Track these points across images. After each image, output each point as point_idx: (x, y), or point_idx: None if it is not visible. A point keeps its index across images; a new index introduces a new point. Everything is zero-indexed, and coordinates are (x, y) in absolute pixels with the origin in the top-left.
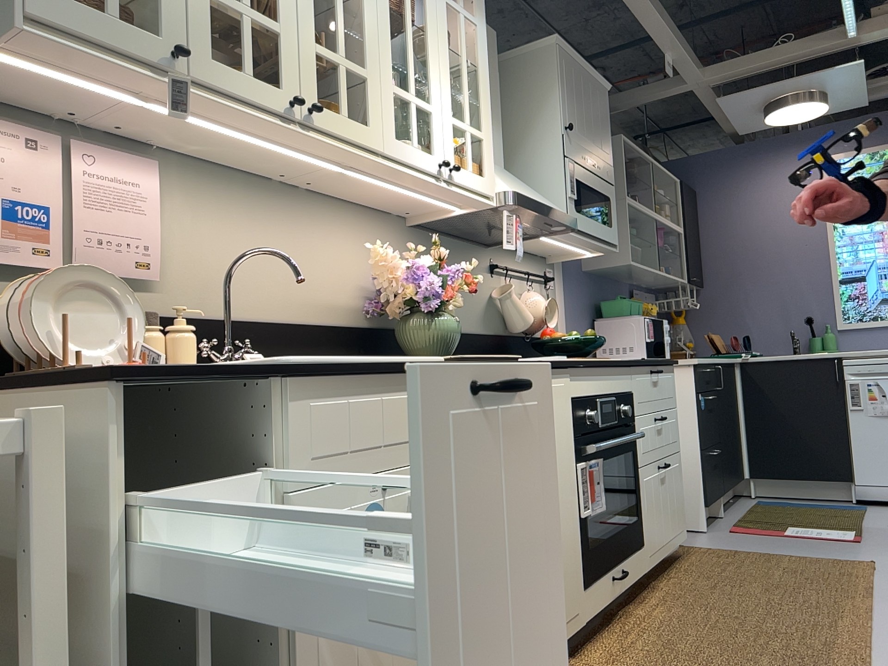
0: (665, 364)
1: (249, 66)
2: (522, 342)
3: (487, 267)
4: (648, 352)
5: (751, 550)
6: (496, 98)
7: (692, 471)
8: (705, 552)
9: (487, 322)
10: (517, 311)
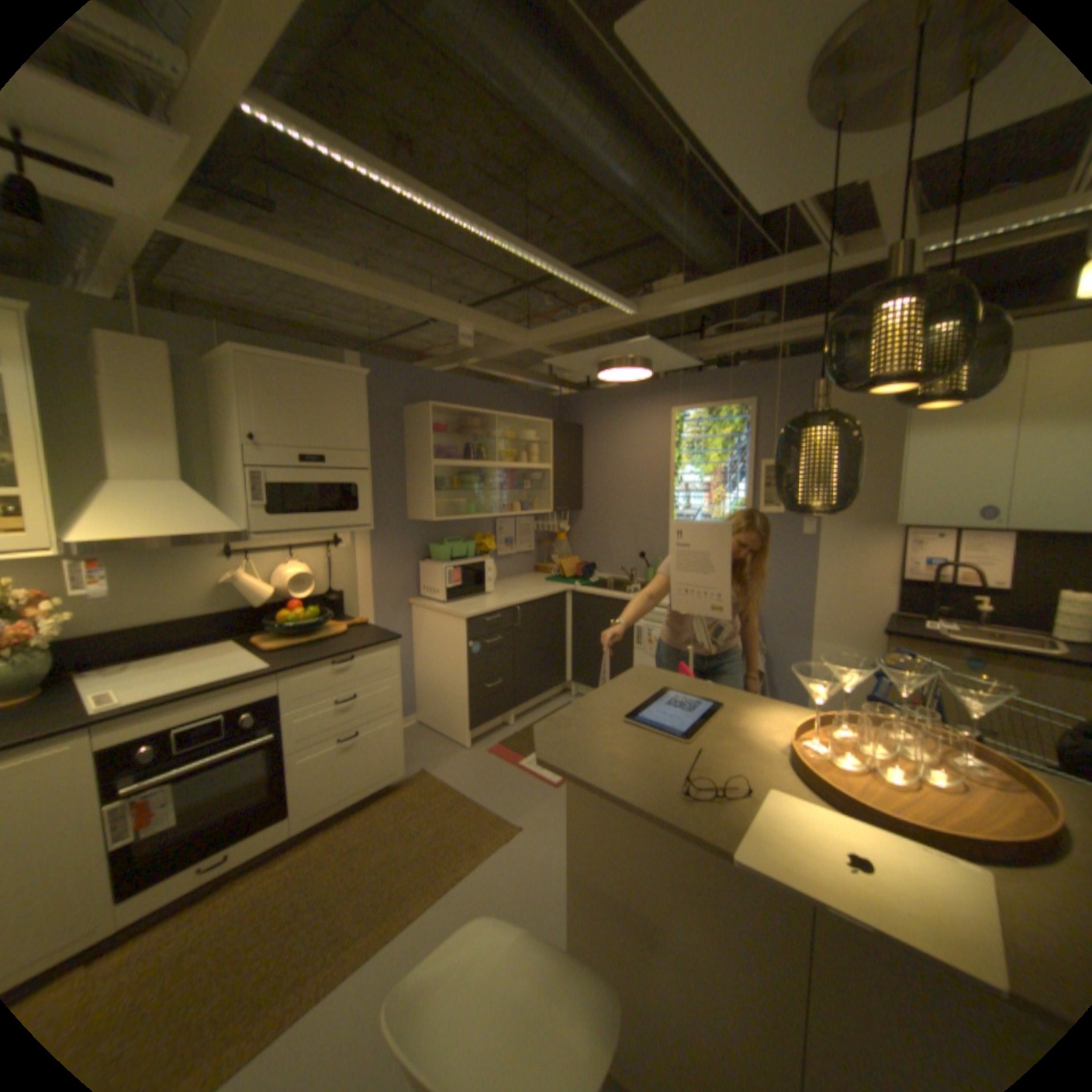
0: (362, 649)
1: None
2: (251, 618)
3: (215, 553)
4: (449, 596)
5: (455, 791)
6: (158, 413)
7: (463, 702)
8: (421, 787)
9: (212, 602)
10: (246, 591)
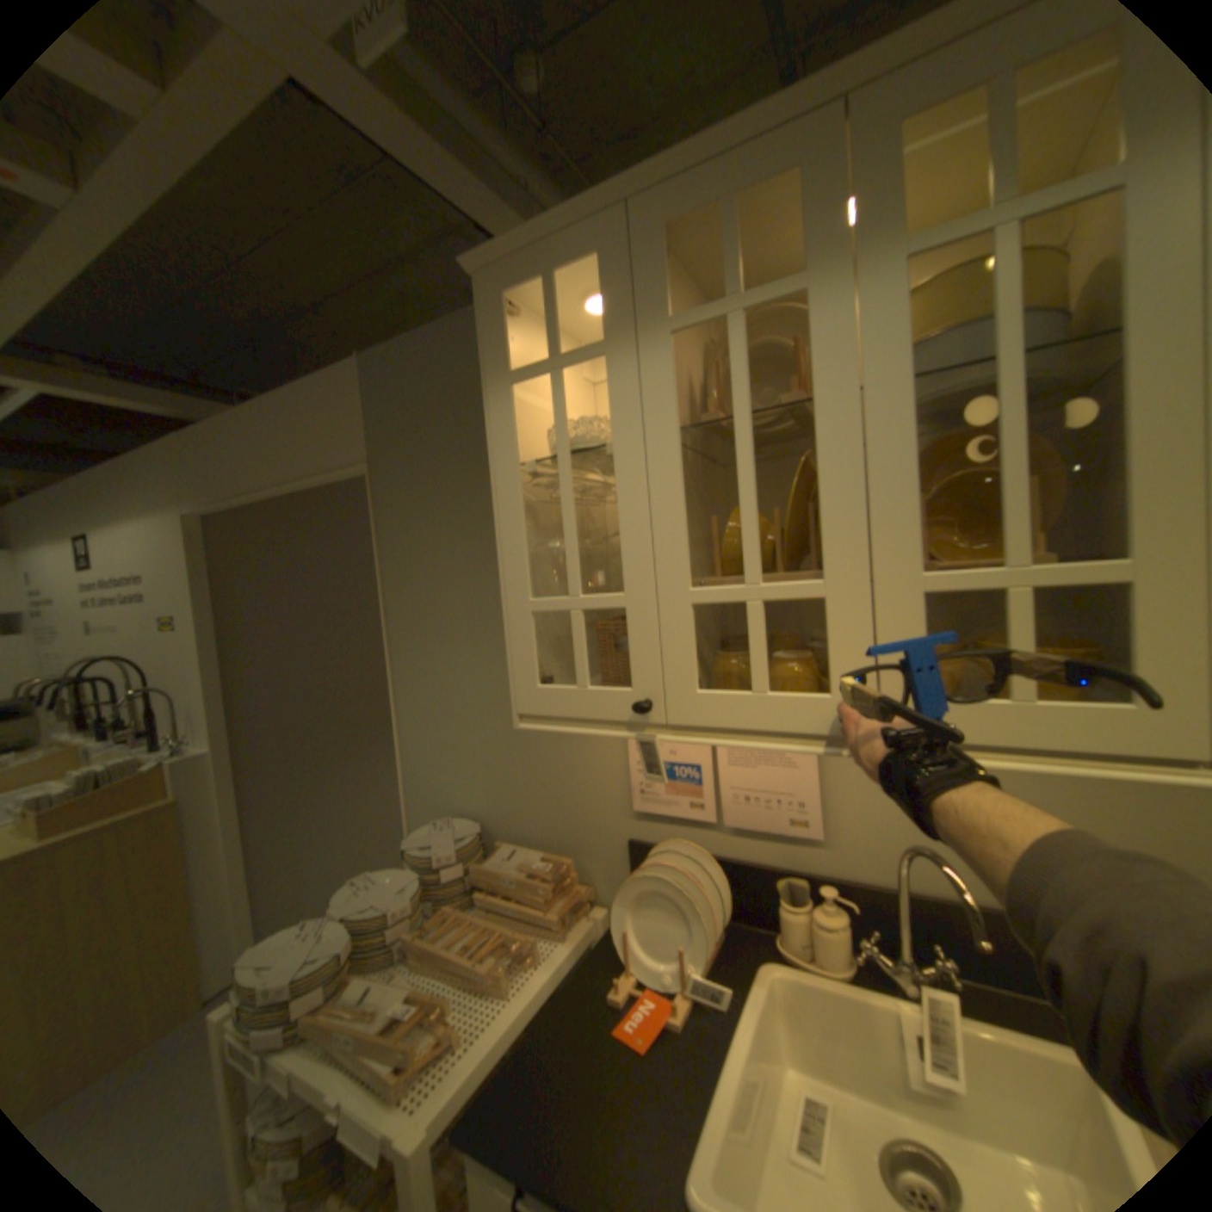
0: None
1: (761, 679)
2: None
3: None
4: None
5: None
6: None
7: None
8: None
9: None
10: None
